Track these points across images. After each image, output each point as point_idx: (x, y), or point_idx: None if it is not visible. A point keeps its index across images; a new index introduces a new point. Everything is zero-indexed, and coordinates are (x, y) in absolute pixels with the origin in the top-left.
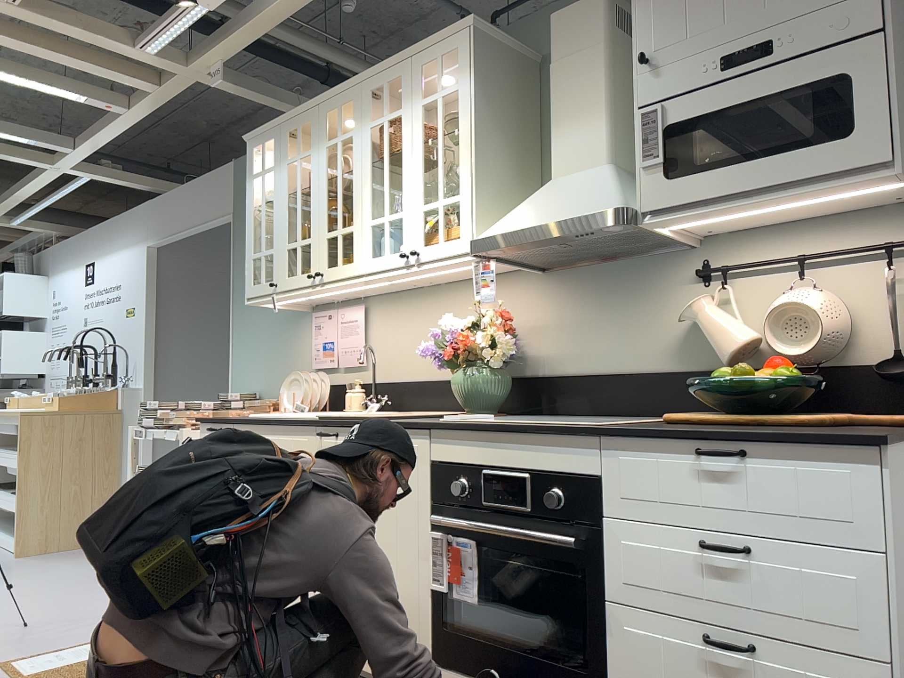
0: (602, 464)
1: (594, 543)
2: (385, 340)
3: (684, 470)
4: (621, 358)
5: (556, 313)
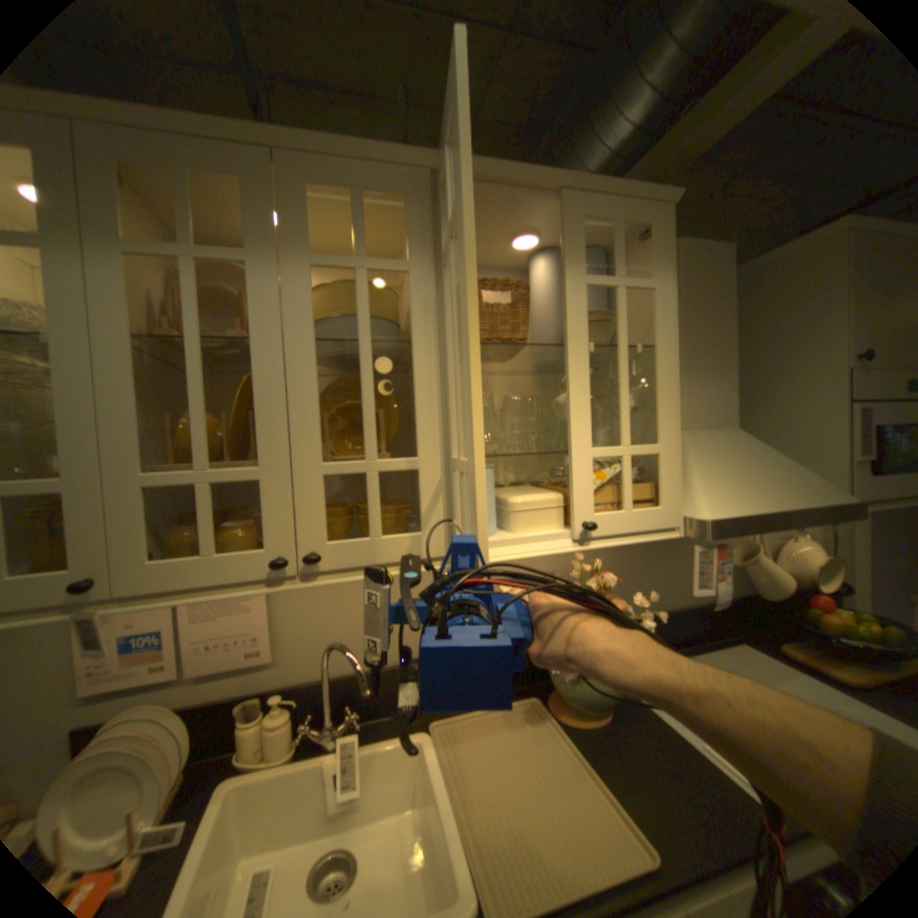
0: None
1: None
2: (317, 610)
3: None
4: (670, 598)
5: (613, 560)
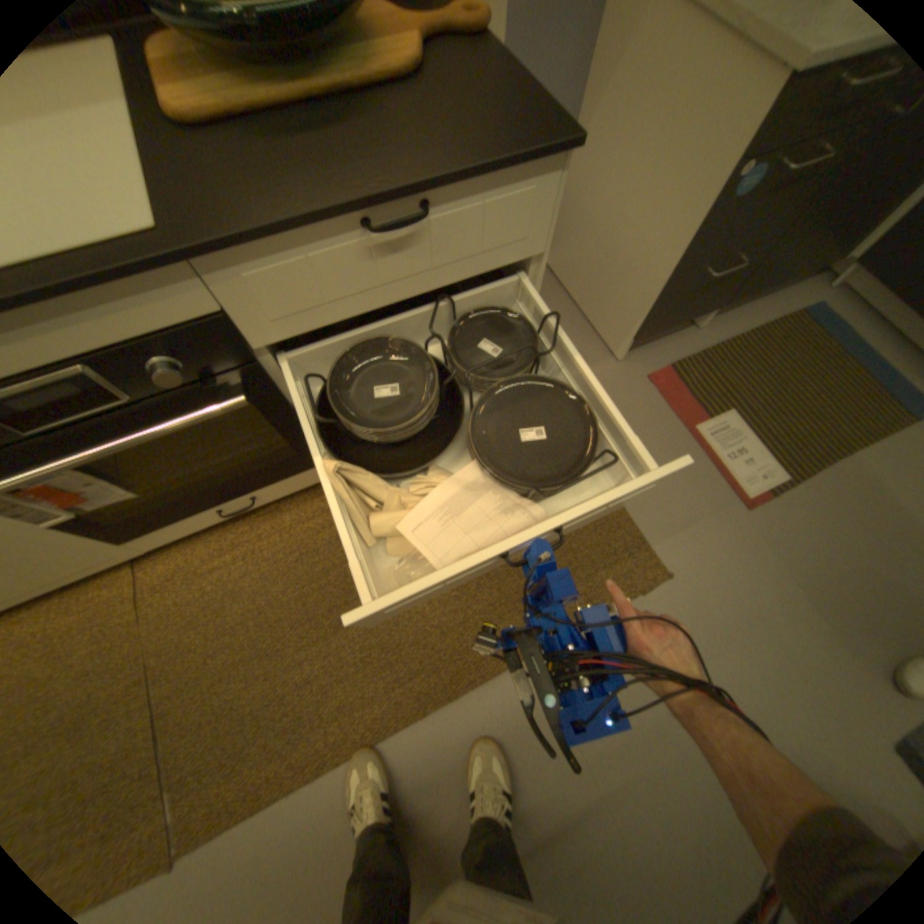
0: (211, 294)
1: (252, 376)
2: None
3: (347, 253)
4: None
5: None
